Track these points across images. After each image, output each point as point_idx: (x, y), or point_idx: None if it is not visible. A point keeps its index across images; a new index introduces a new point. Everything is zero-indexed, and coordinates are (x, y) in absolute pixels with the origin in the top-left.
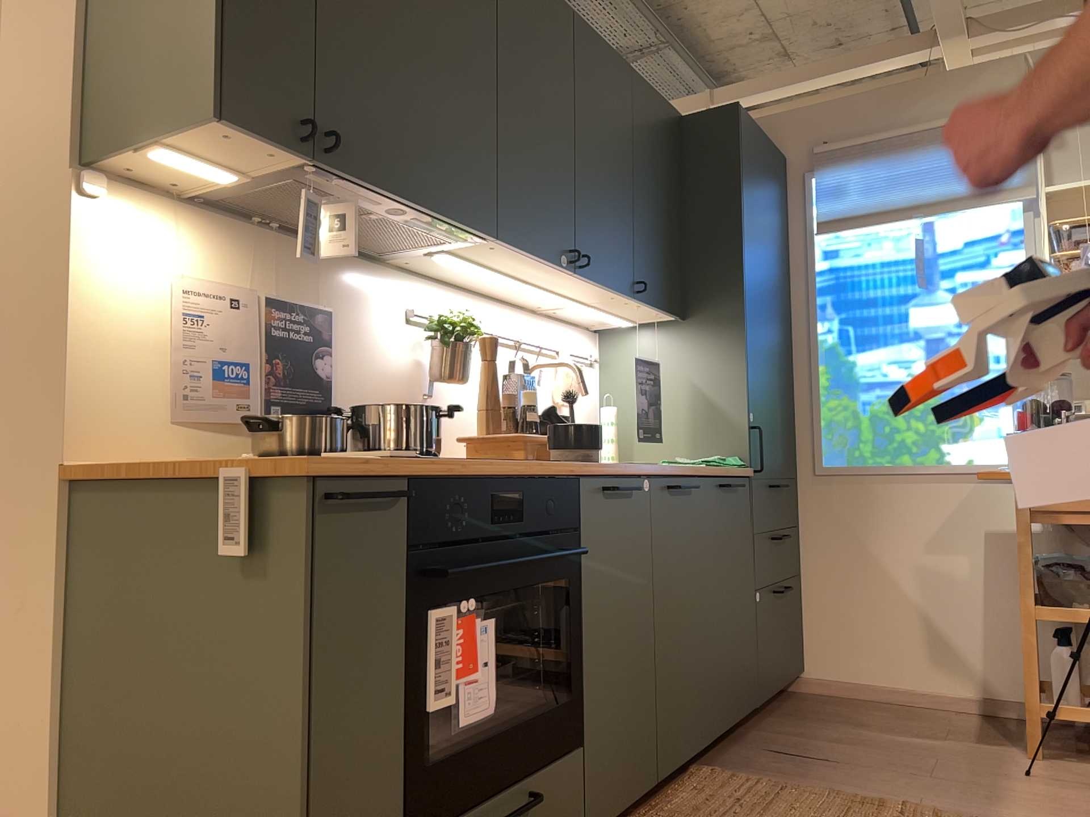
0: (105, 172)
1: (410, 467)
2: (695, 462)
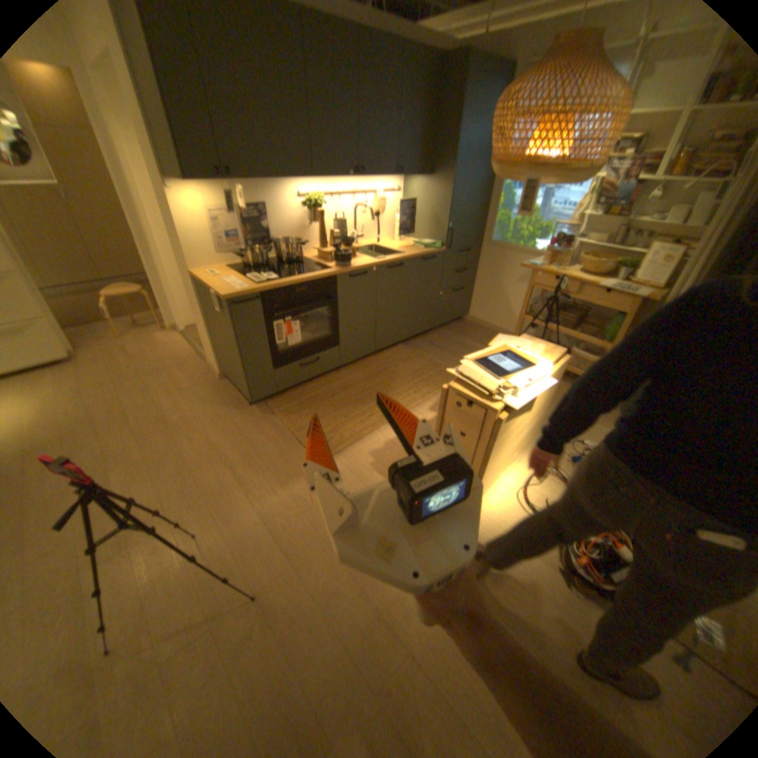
0: (169, 176)
1: (258, 290)
2: (421, 244)
